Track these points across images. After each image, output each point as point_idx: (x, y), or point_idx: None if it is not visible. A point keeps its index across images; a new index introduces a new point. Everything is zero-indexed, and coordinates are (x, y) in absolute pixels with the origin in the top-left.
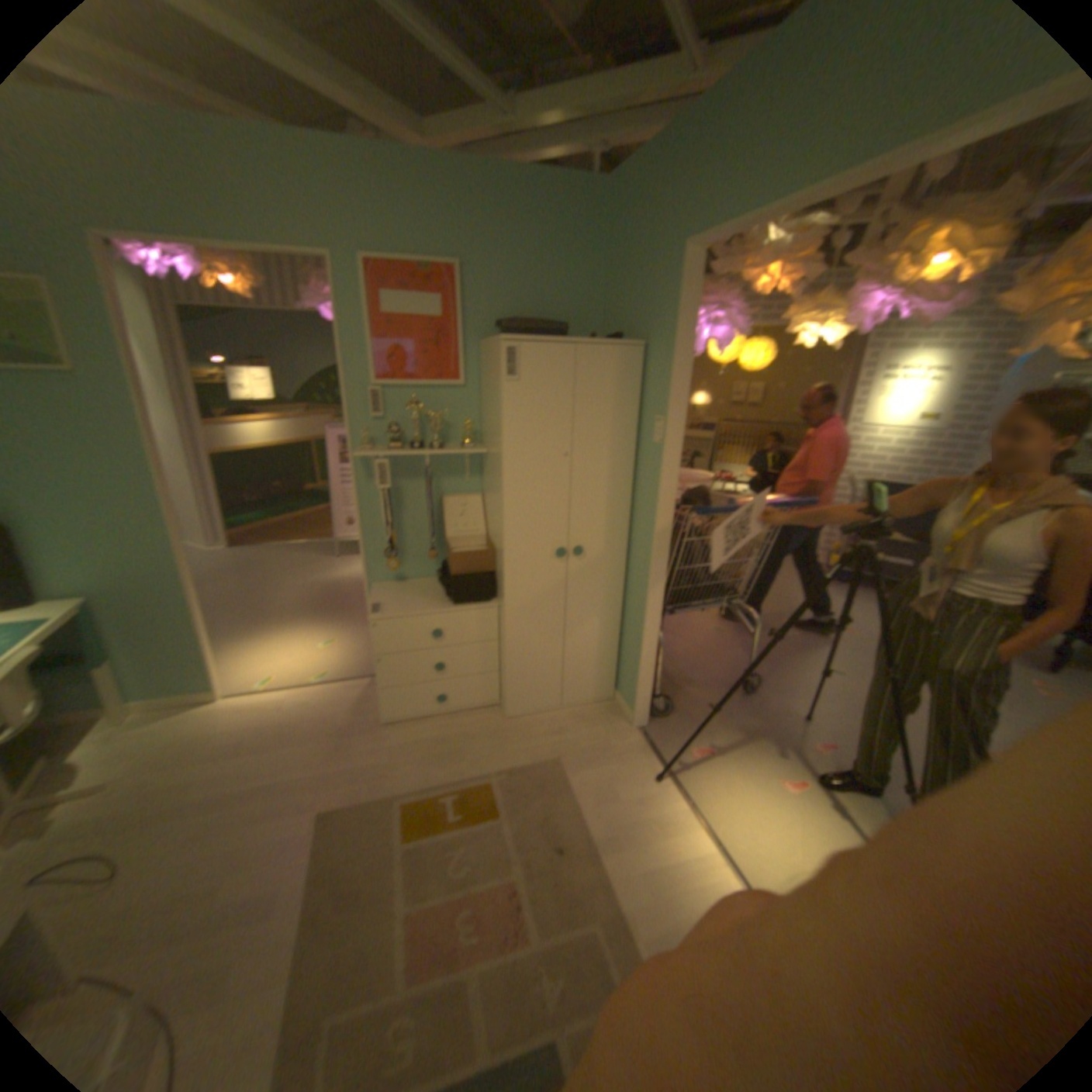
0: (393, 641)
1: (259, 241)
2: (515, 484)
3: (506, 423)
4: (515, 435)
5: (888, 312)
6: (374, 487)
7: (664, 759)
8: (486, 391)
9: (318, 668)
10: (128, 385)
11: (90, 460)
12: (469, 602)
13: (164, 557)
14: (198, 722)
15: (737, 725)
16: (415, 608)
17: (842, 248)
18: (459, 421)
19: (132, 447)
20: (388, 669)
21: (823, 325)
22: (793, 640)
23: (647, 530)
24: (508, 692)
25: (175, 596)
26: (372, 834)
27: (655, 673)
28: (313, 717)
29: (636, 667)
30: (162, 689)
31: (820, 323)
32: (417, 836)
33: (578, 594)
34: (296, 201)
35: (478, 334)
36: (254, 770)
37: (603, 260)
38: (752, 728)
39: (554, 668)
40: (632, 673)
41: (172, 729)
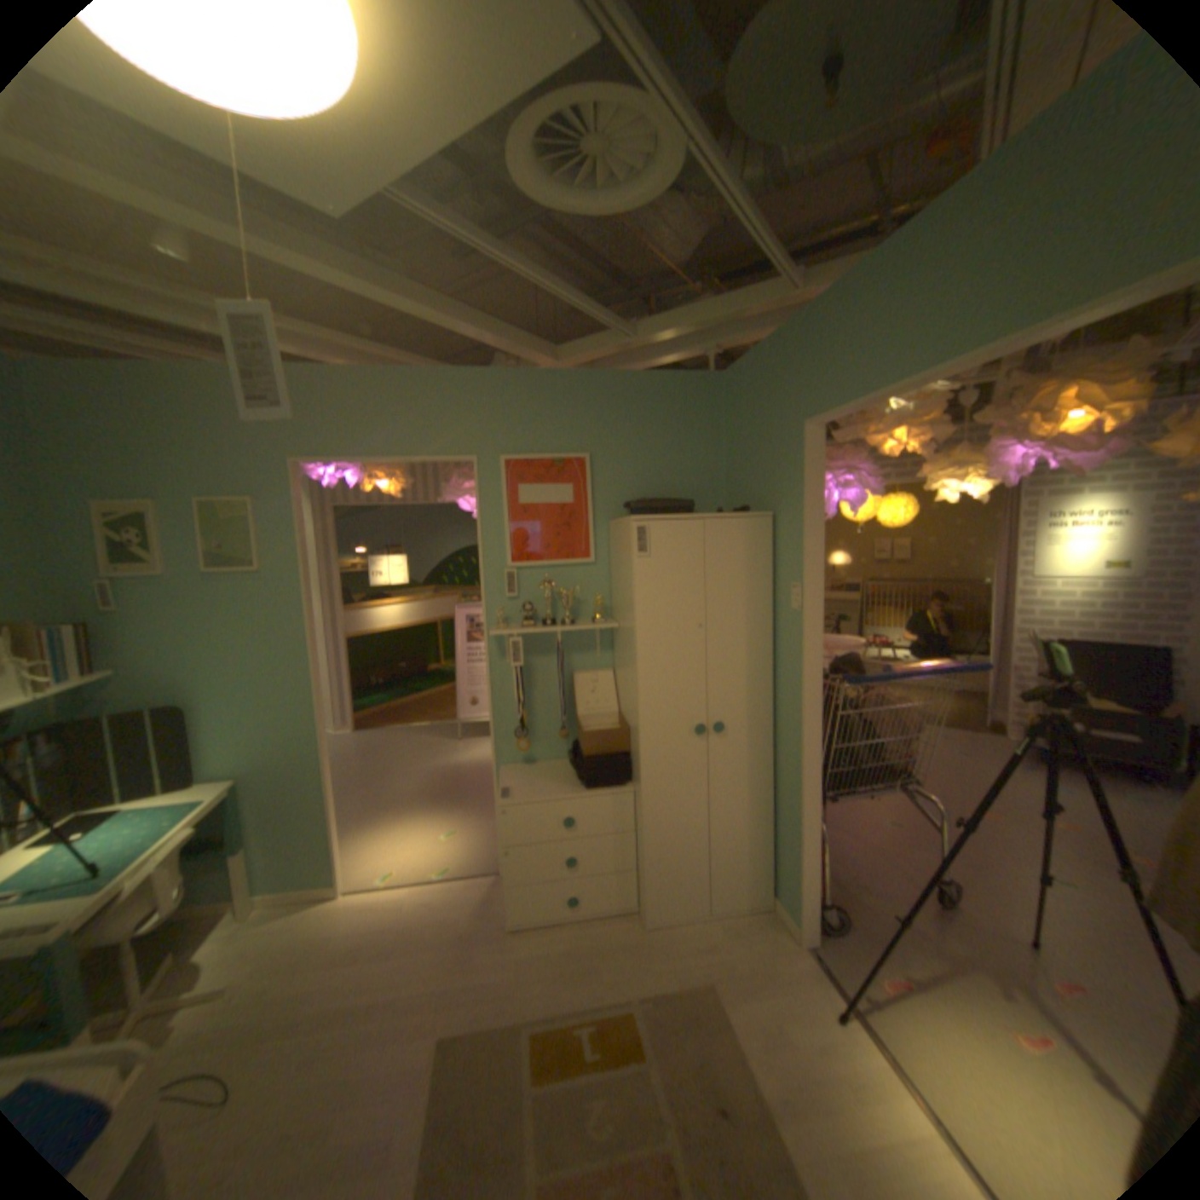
0: (521, 832)
1: (417, 456)
2: (648, 658)
3: (637, 598)
4: (646, 610)
5: (1037, 460)
6: (505, 666)
7: (846, 994)
8: (614, 568)
9: (437, 865)
10: (297, 582)
11: (256, 650)
12: (601, 788)
13: (305, 742)
14: (315, 925)
15: (938, 952)
16: (544, 794)
17: (971, 405)
18: (588, 598)
19: (292, 637)
20: (515, 866)
21: (965, 478)
22: (996, 840)
23: (794, 703)
24: (647, 898)
25: (310, 782)
26: (497, 1074)
27: (821, 877)
28: (433, 923)
29: (797, 869)
30: (284, 885)
31: (961, 476)
32: (549, 1080)
33: (721, 779)
34: (449, 422)
35: (605, 516)
36: (370, 985)
37: (722, 442)
38: (959, 957)
39: (700, 869)
40: (794, 876)
41: (290, 932)
